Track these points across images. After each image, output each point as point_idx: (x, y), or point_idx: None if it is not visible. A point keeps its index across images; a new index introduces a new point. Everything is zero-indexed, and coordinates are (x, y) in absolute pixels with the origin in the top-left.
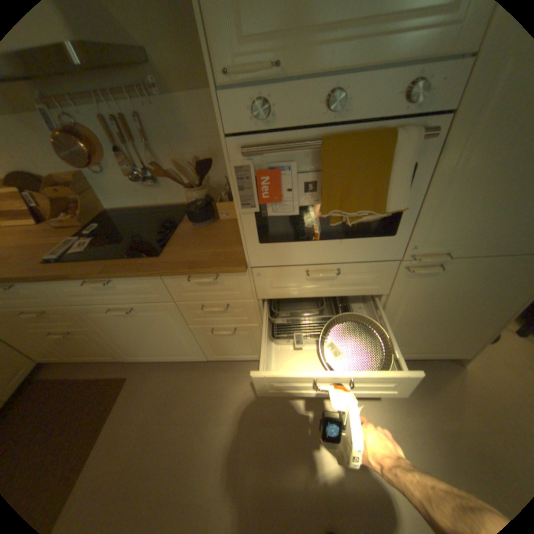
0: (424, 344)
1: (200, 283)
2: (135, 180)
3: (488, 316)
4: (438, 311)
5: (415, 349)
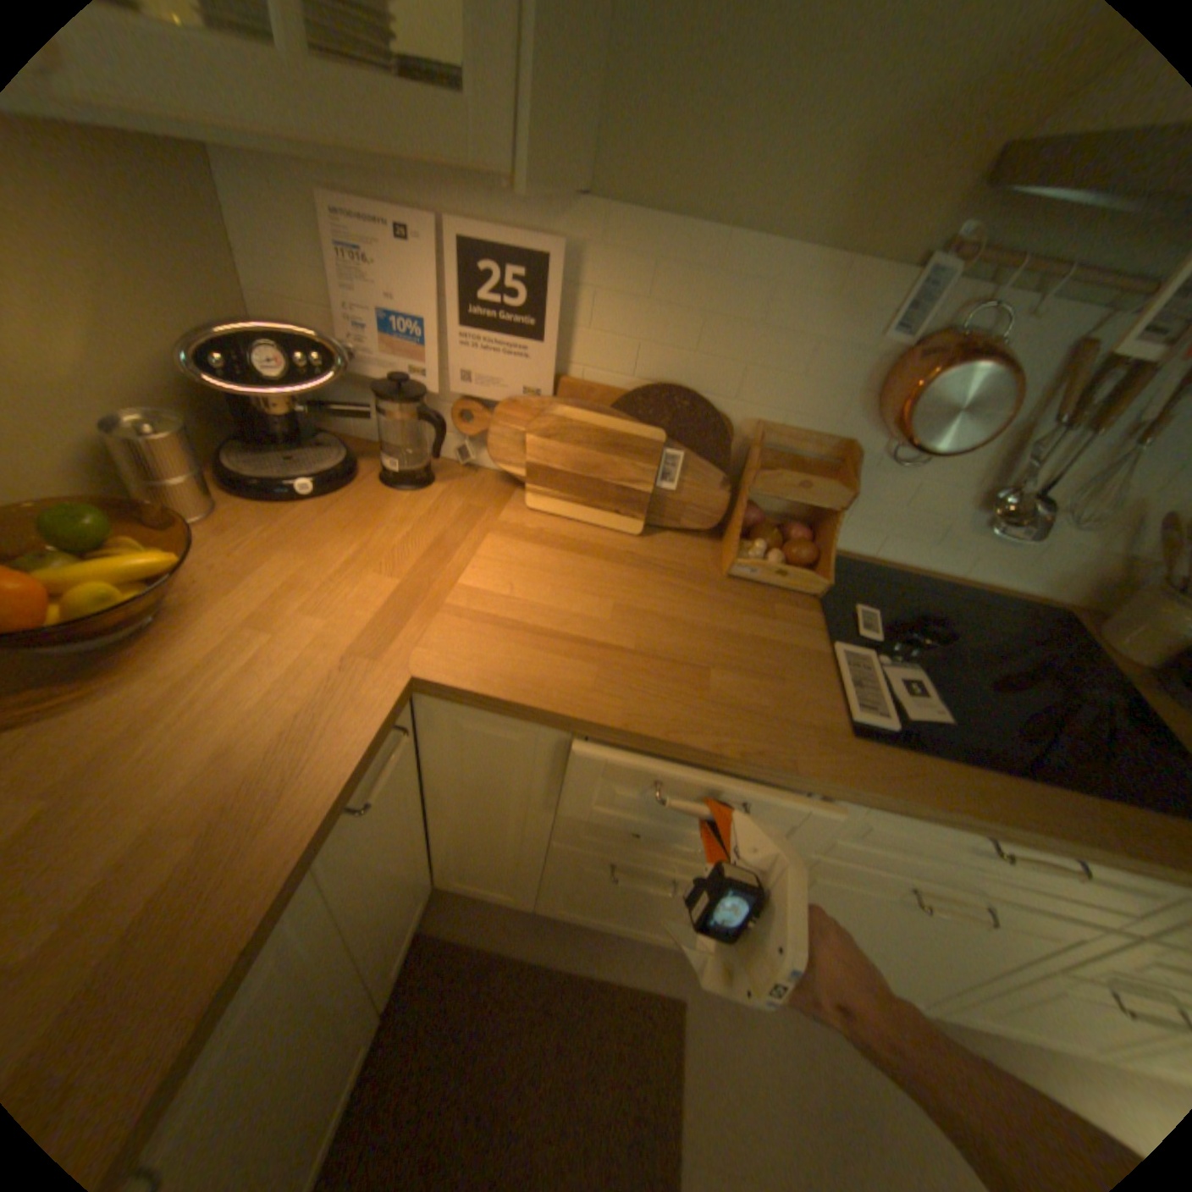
0: None
1: None
2: (1005, 520)
3: None
4: None
5: None
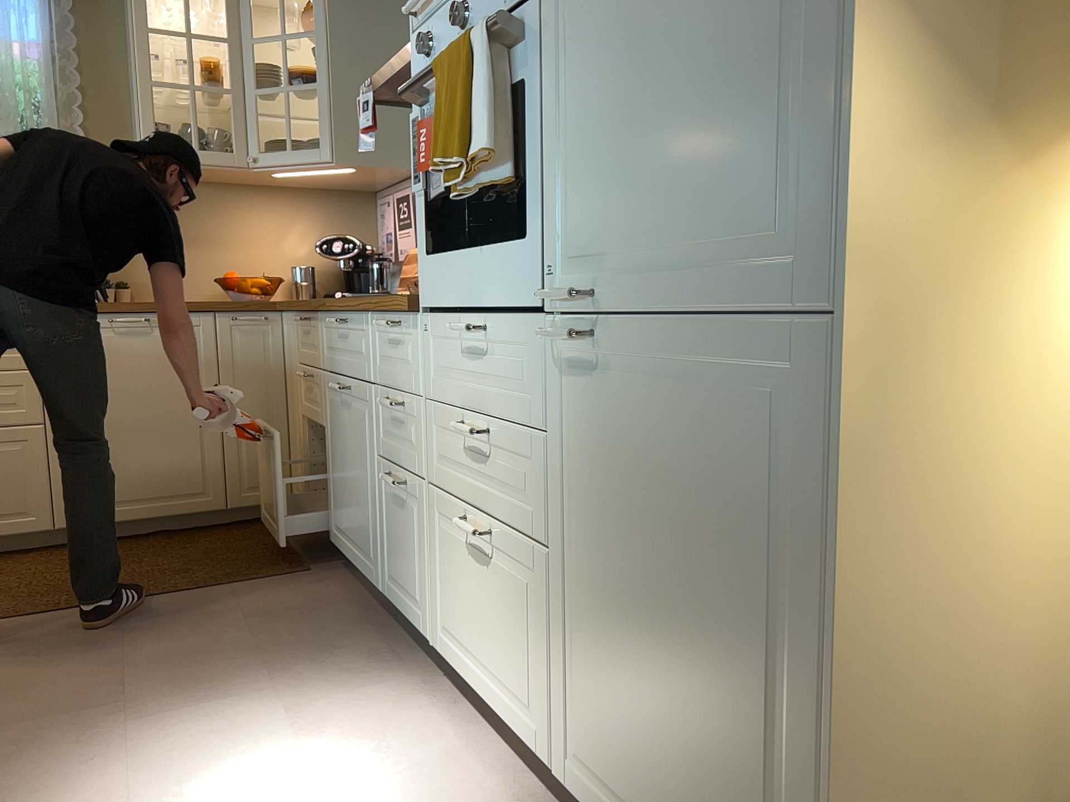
0: (654, 768)
1: (389, 340)
2: None
3: (765, 652)
4: (640, 551)
5: (642, 790)
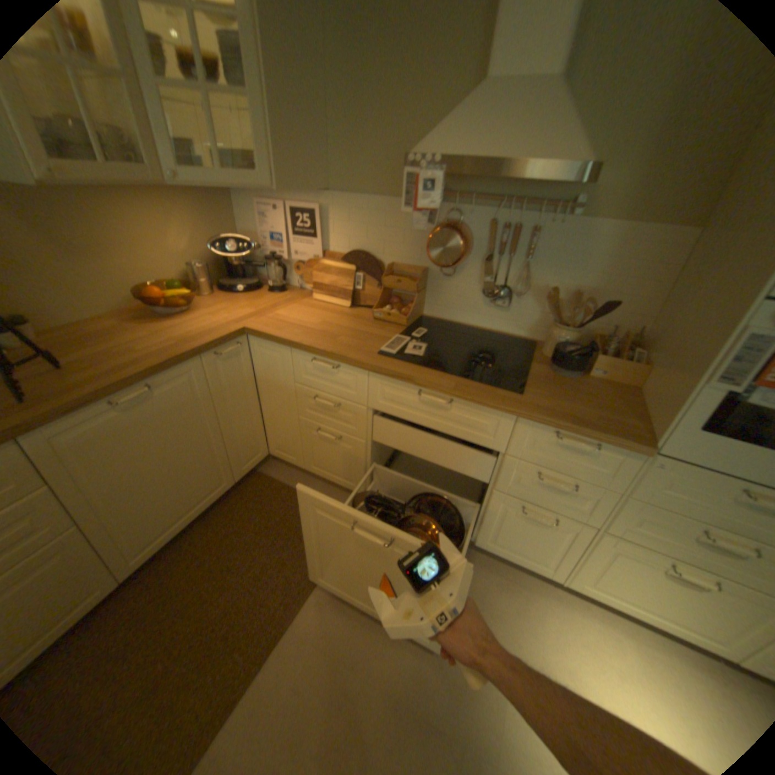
0: None
1: (566, 446)
2: (488, 296)
3: None
4: None
5: None
